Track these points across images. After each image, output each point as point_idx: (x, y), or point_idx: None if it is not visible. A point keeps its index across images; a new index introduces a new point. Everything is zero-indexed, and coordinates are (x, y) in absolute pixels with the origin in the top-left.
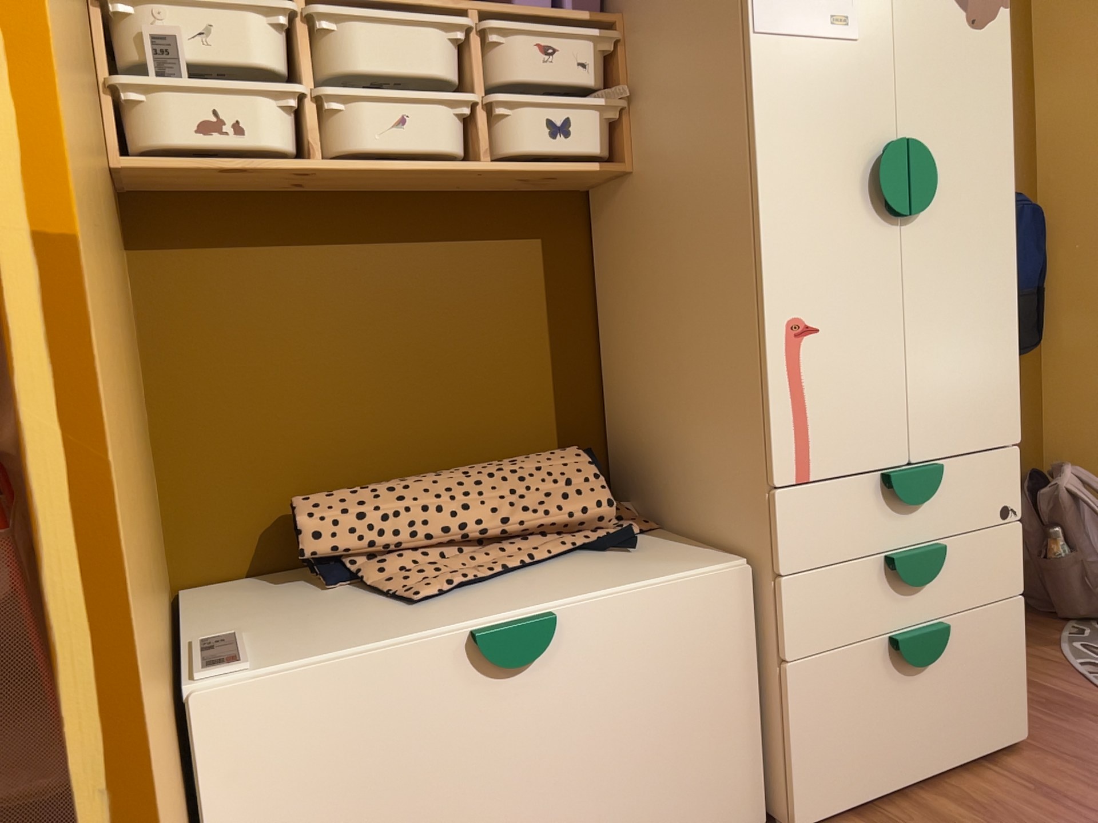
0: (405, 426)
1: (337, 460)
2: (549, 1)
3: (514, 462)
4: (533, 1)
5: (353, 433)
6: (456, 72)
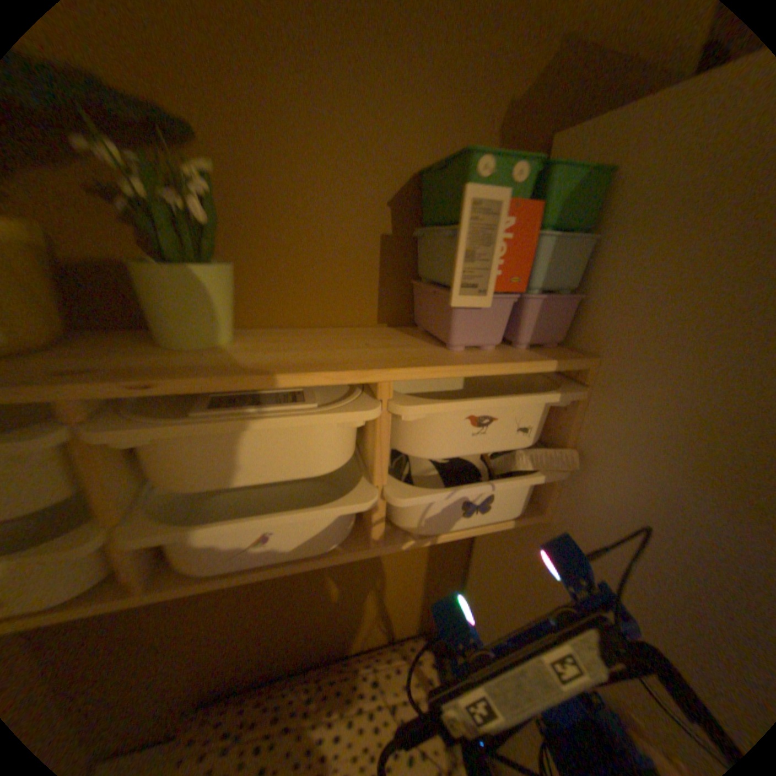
0: (293, 638)
1: (233, 666)
2: (502, 327)
3: (377, 693)
4: (481, 328)
5: (246, 650)
6: (353, 445)
